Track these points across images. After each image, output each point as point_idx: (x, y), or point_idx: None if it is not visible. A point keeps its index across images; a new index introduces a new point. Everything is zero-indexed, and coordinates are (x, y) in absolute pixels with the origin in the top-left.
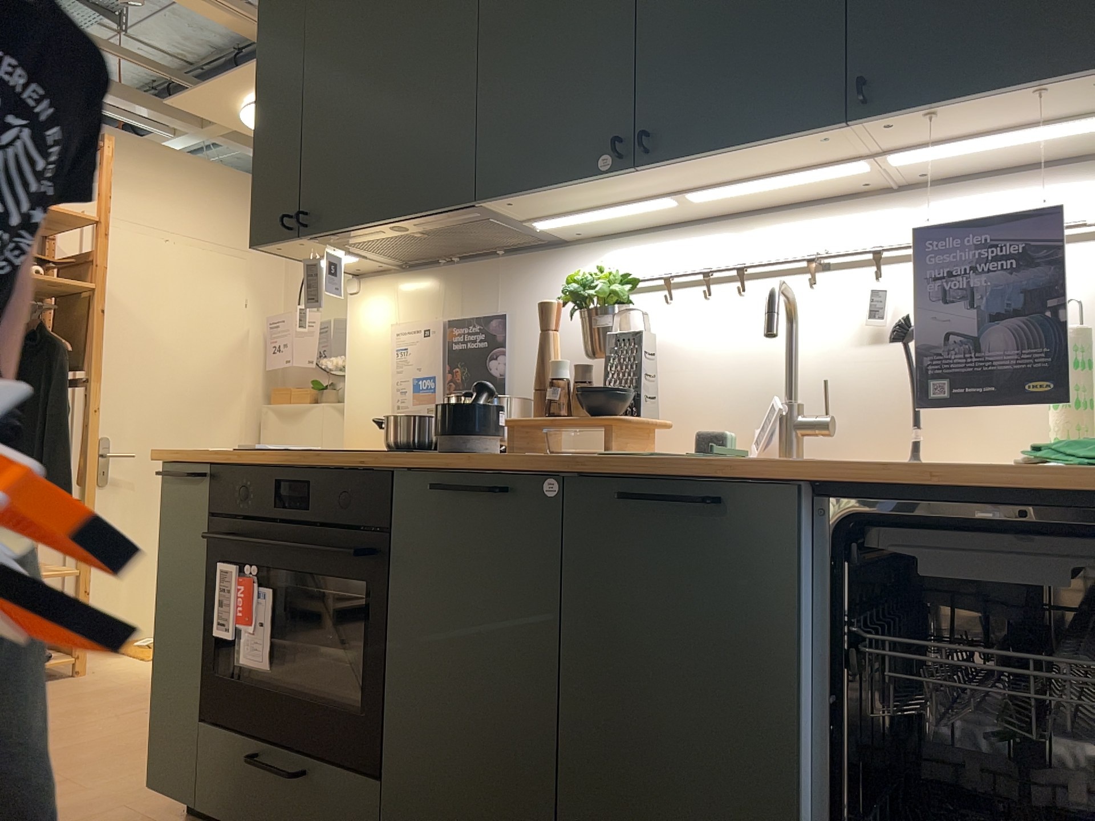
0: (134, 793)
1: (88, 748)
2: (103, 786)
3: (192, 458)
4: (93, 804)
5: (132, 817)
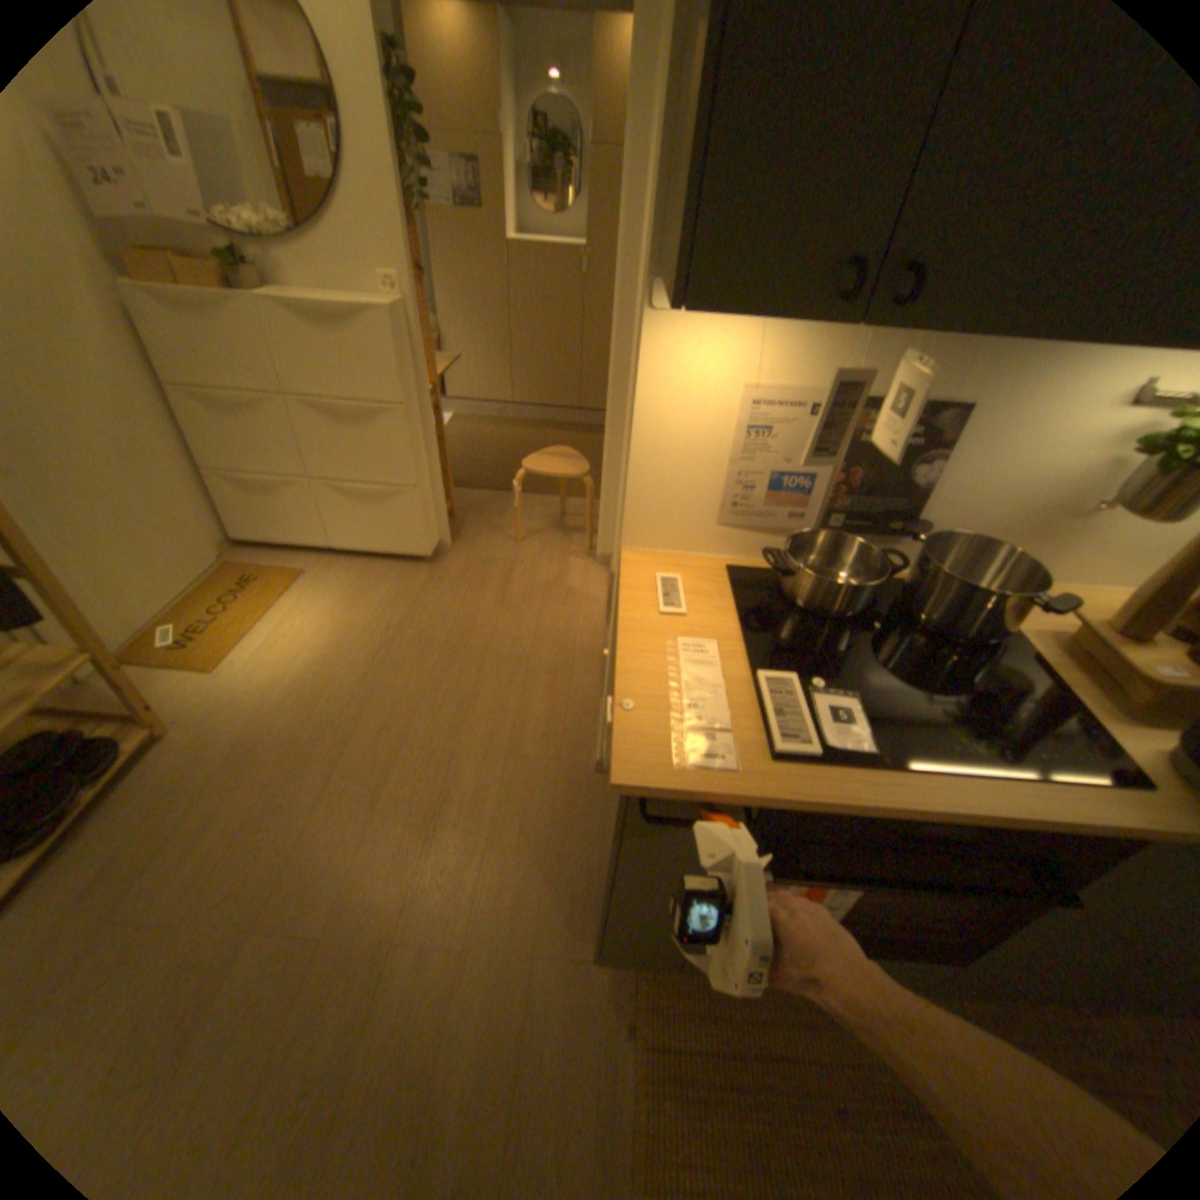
0: (513, 927)
1: (366, 878)
2: (471, 936)
3: (731, 800)
4: (498, 969)
5: (559, 966)
